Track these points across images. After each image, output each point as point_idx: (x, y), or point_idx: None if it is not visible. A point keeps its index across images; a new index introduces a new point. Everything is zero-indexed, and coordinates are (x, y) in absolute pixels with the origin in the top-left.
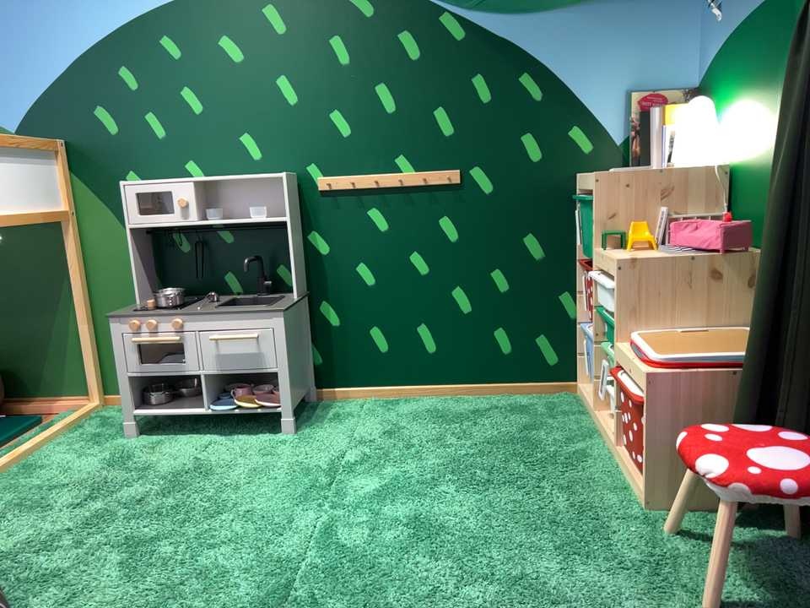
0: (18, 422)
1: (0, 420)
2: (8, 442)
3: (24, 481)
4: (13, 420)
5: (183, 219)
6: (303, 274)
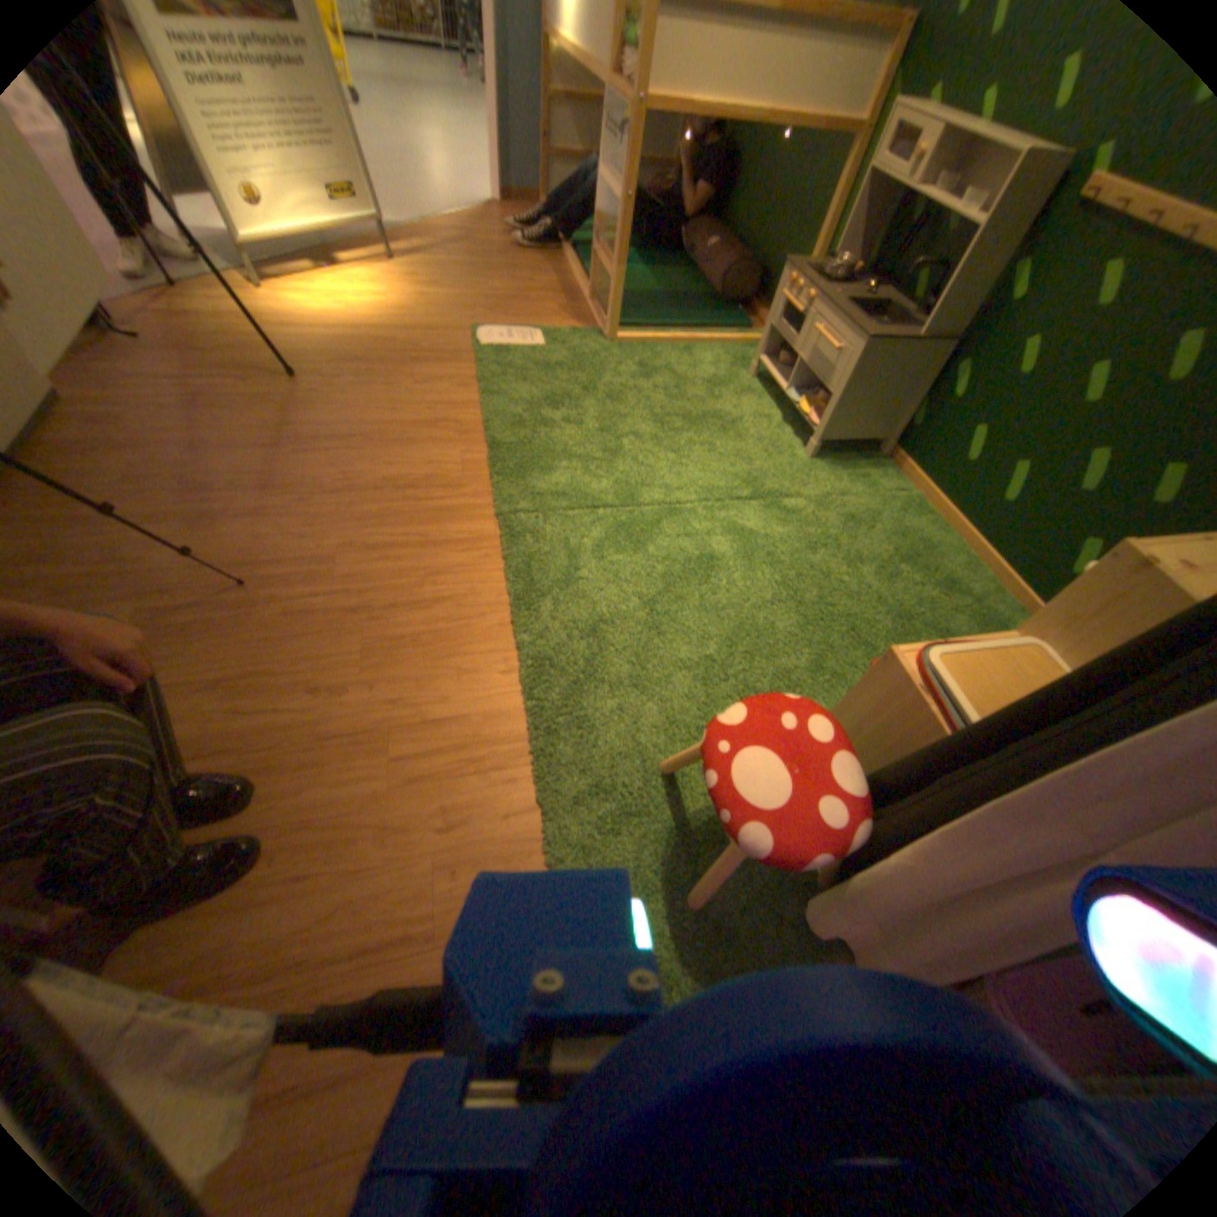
0: (743, 320)
1: (740, 312)
2: (713, 329)
3: (671, 356)
4: (744, 317)
5: (907, 177)
6: (977, 312)
